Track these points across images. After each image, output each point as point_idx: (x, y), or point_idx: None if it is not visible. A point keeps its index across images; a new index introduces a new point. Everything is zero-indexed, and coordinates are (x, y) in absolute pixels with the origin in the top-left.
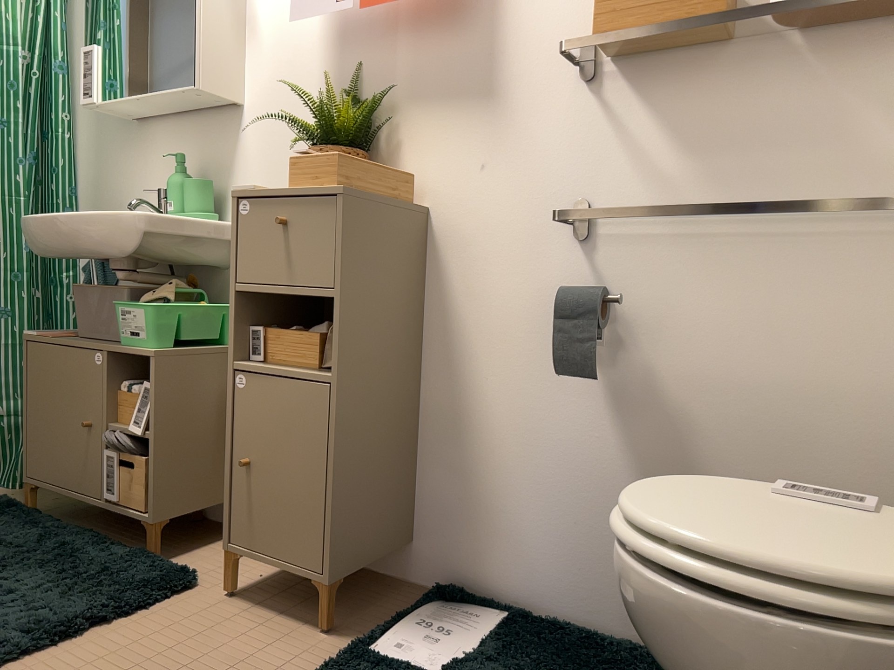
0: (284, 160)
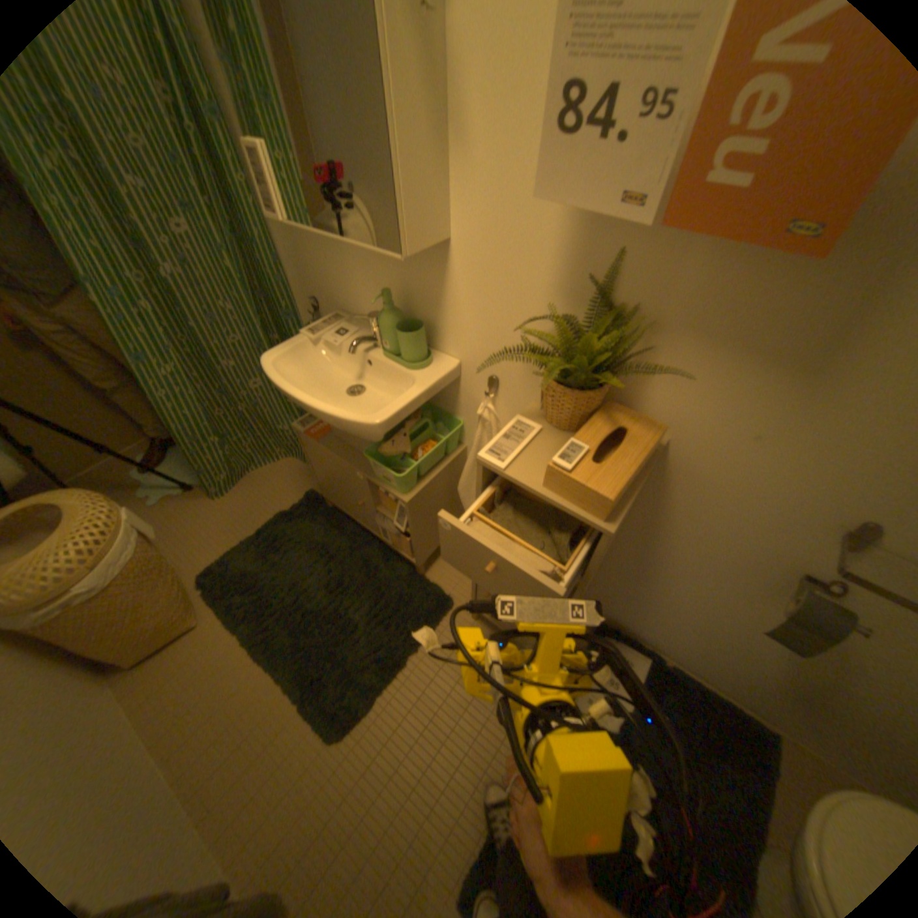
0: (497, 318)
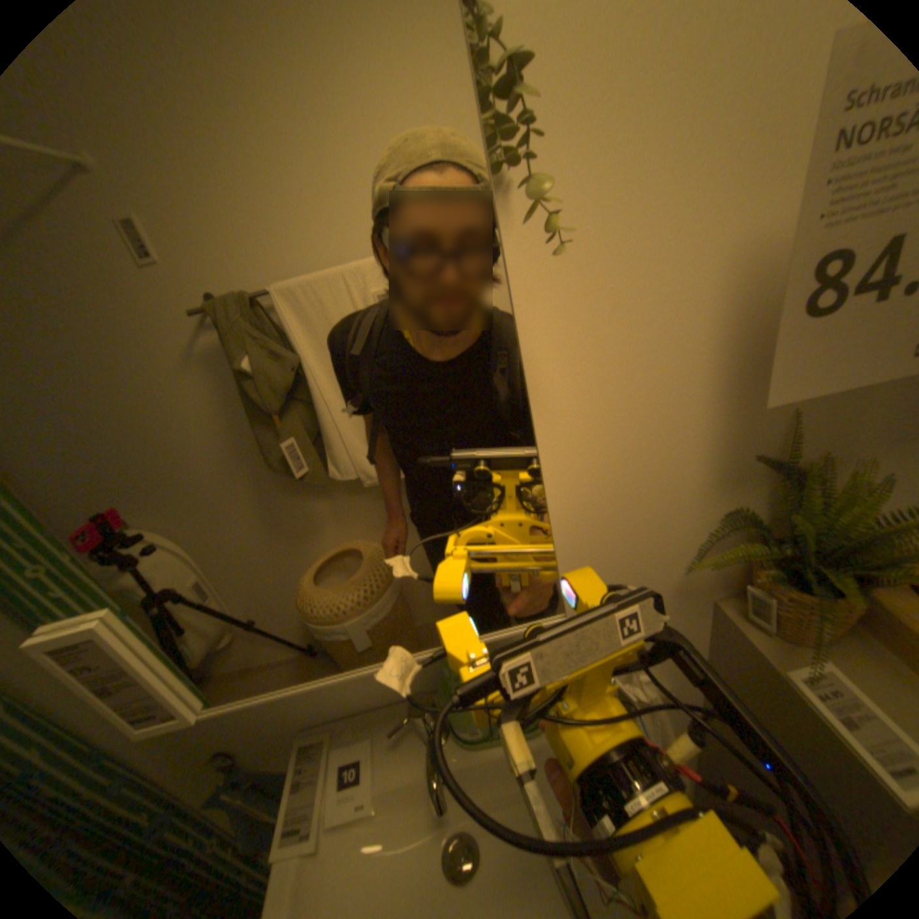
0: (624, 571)
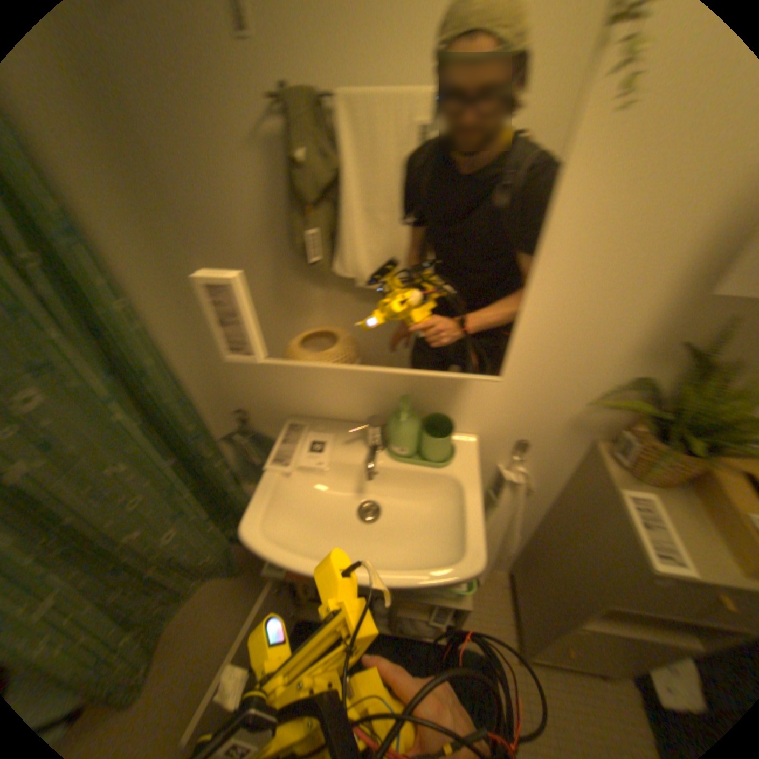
0: (545, 392)
